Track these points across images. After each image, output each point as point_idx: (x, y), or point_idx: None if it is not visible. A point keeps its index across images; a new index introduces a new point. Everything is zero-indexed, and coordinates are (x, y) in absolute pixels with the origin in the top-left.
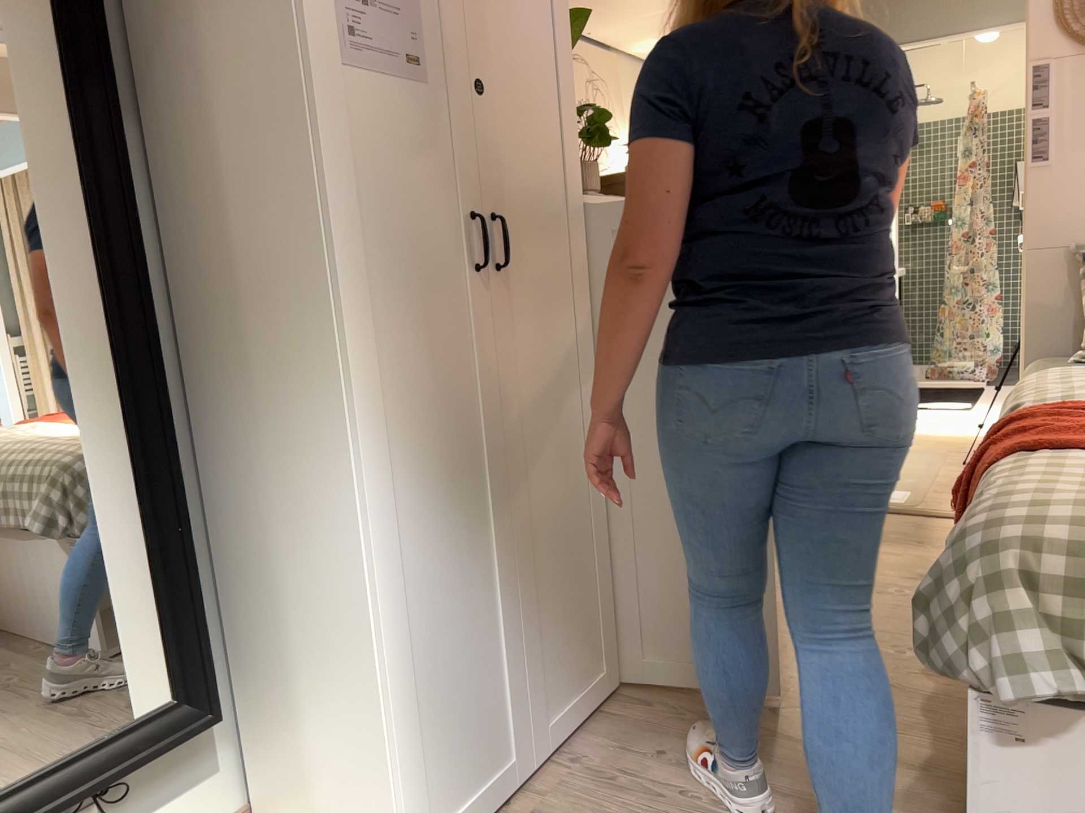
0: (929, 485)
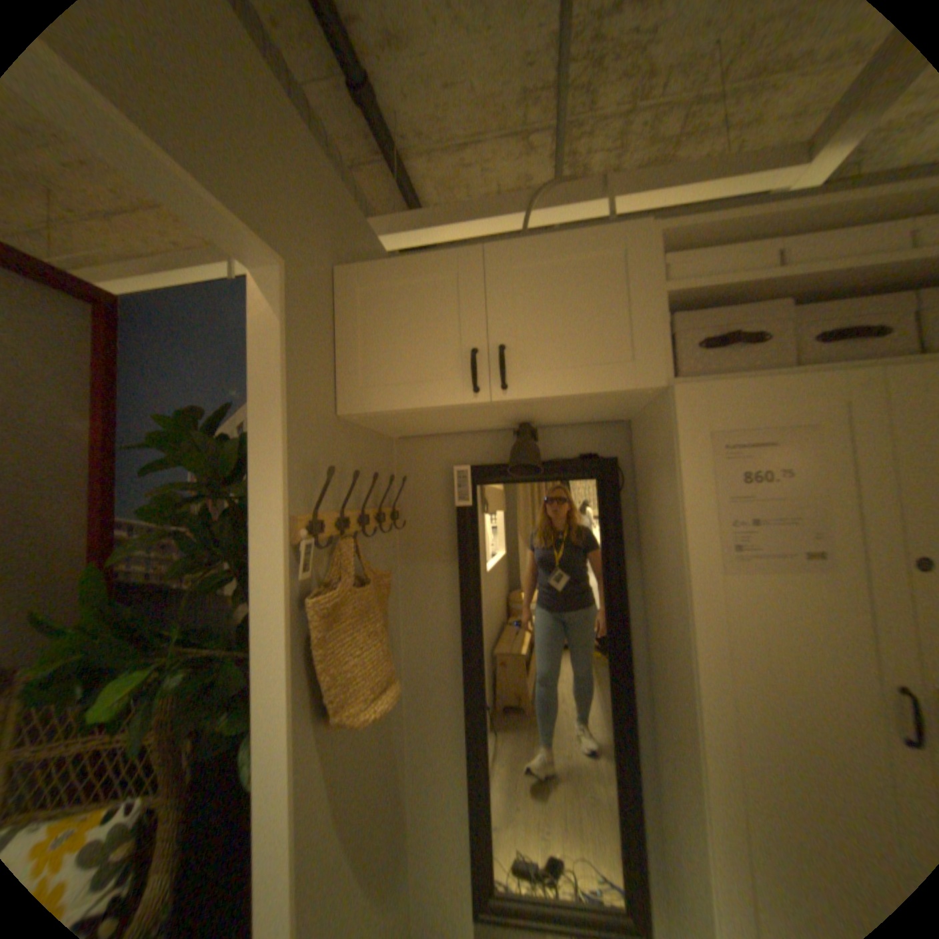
0: None
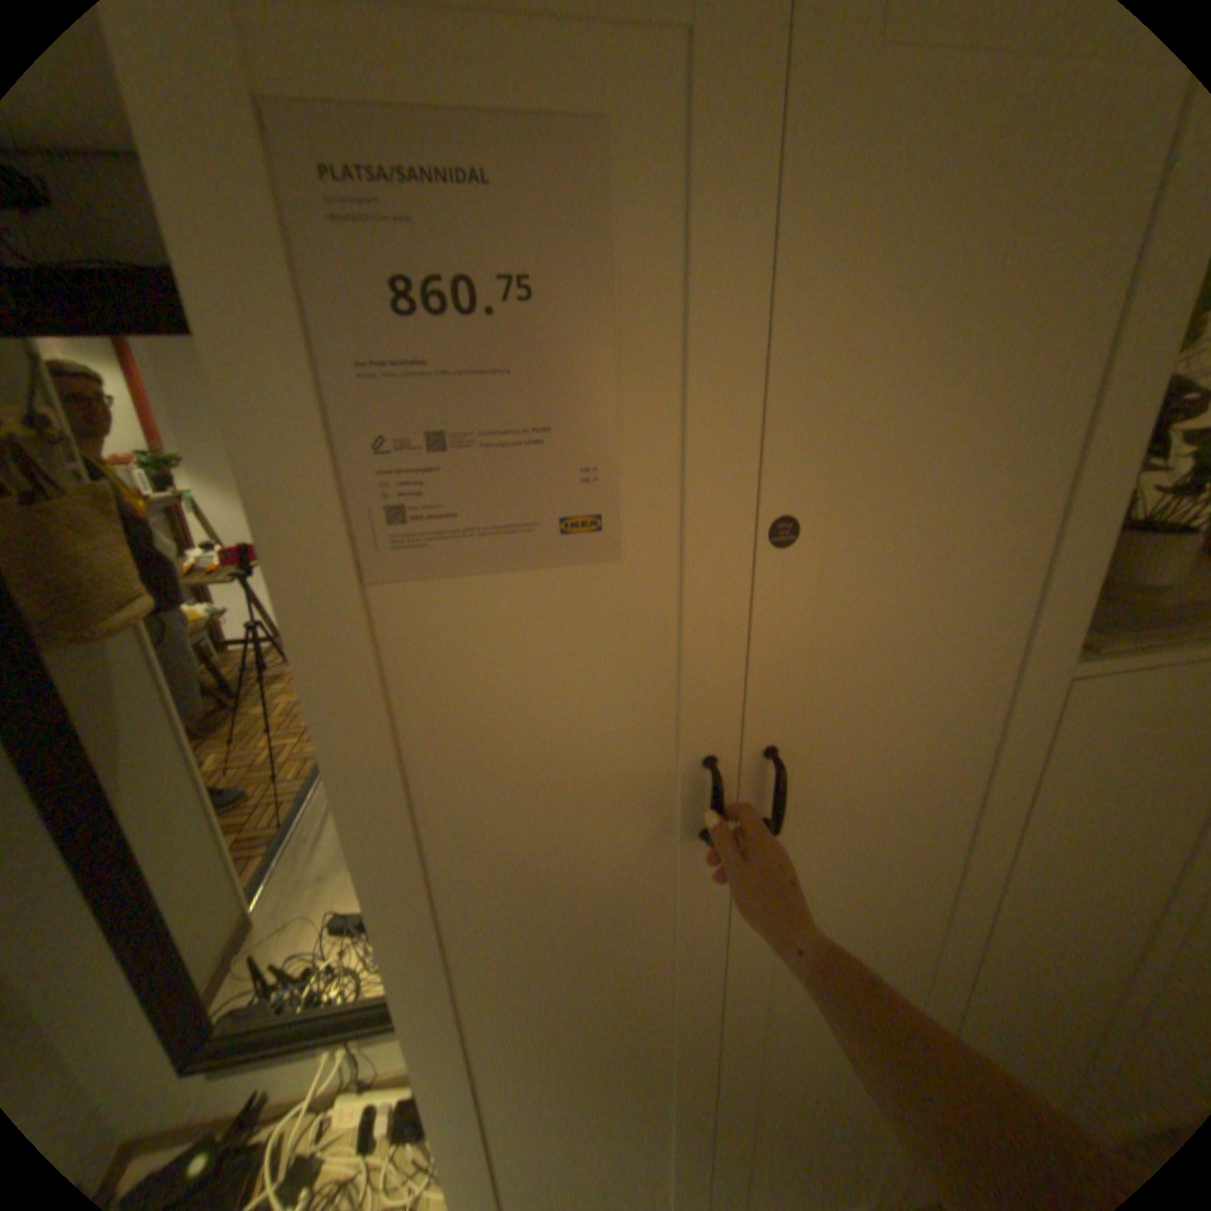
0: None
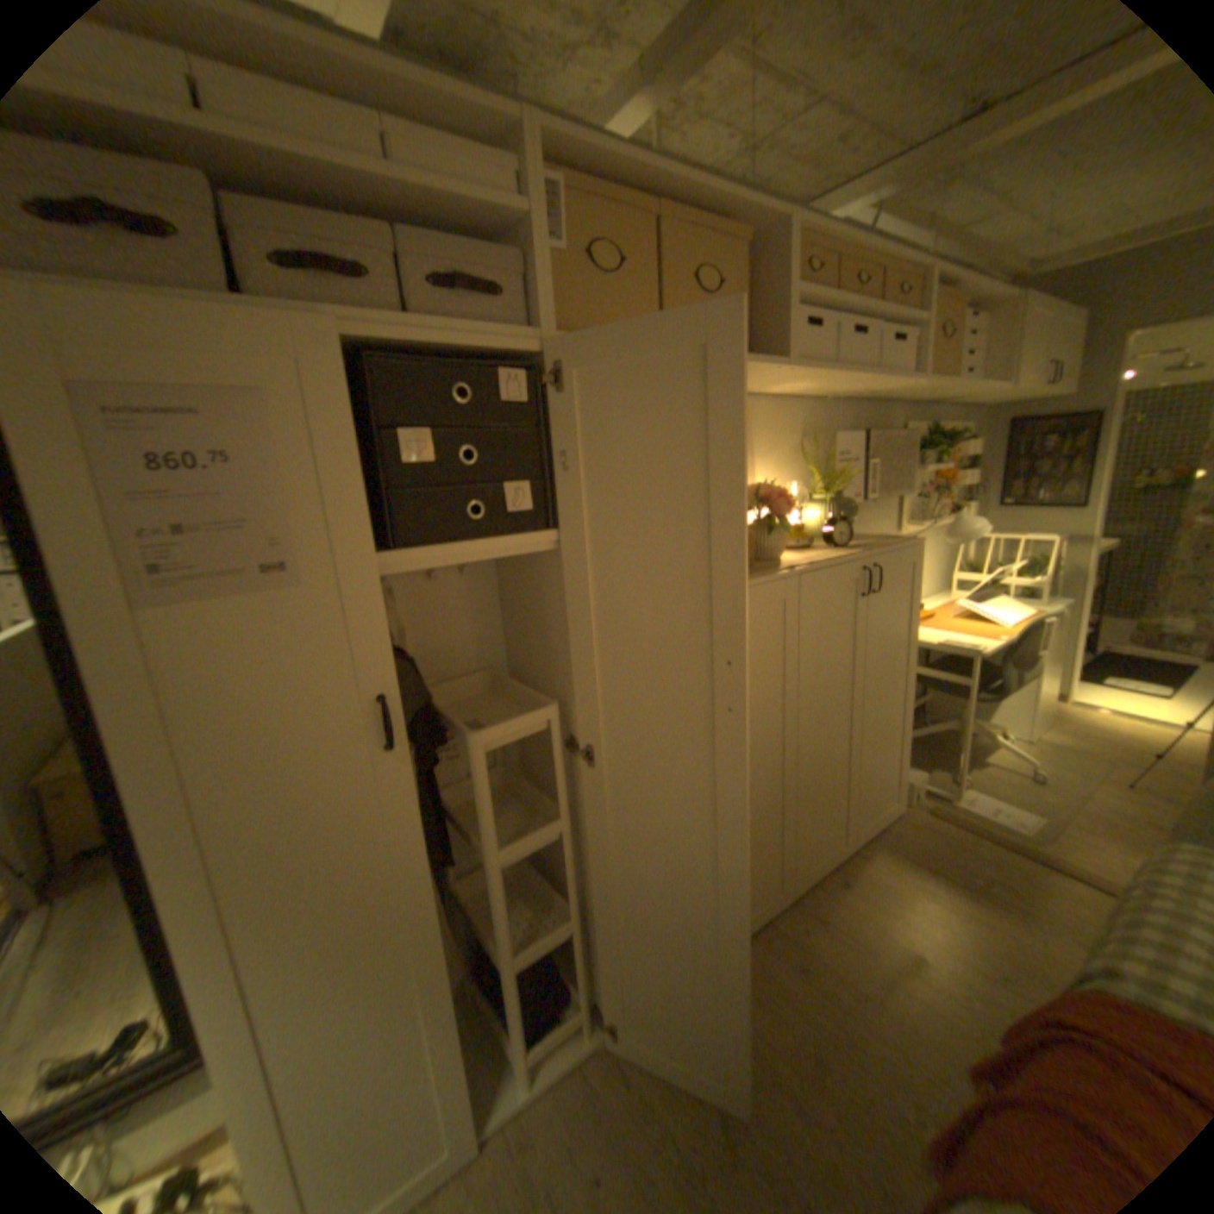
0: (1072, 814)
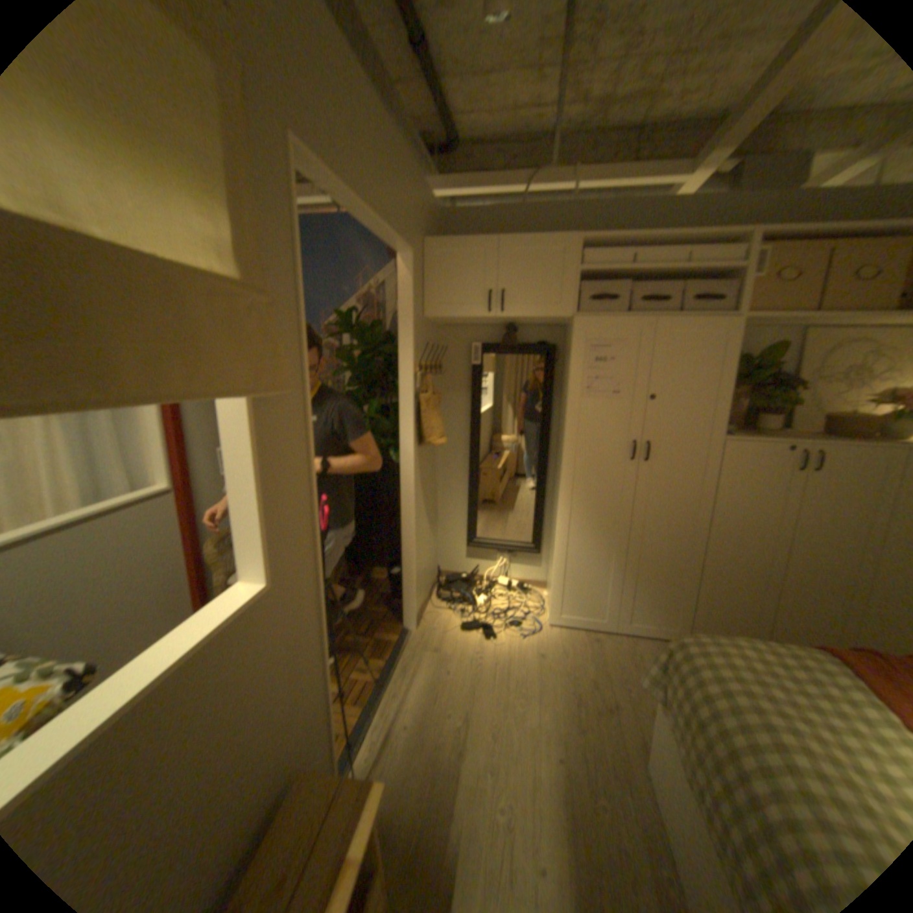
0: None
